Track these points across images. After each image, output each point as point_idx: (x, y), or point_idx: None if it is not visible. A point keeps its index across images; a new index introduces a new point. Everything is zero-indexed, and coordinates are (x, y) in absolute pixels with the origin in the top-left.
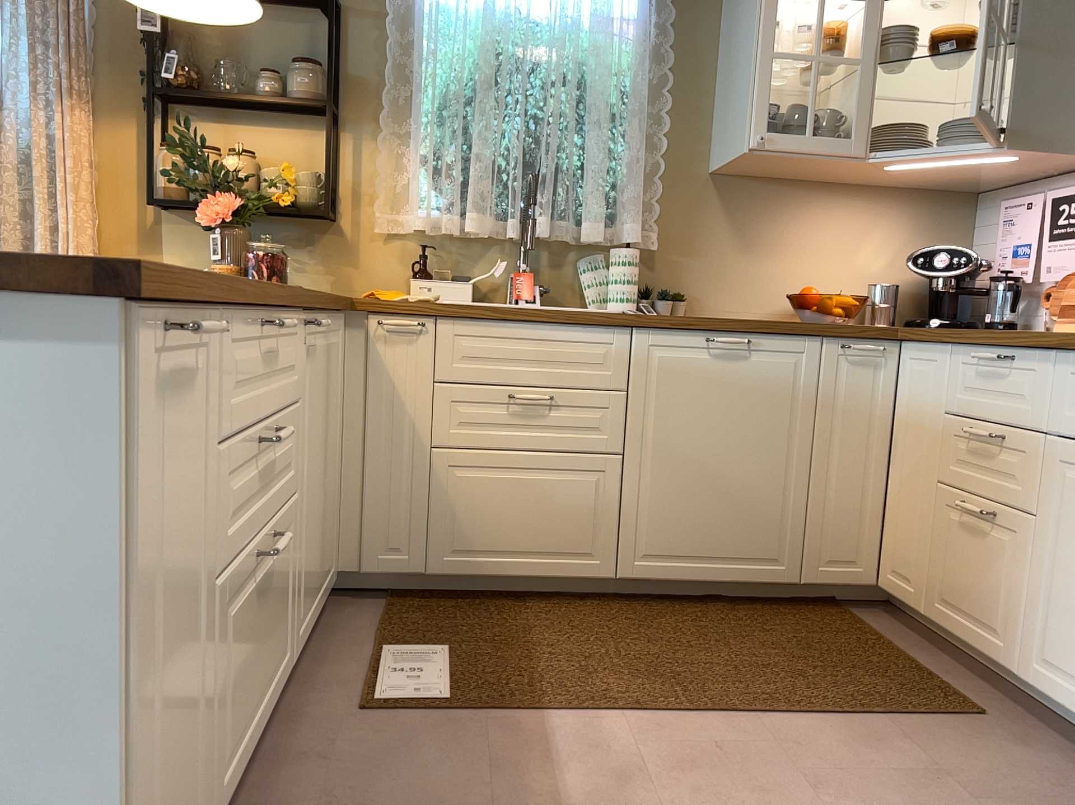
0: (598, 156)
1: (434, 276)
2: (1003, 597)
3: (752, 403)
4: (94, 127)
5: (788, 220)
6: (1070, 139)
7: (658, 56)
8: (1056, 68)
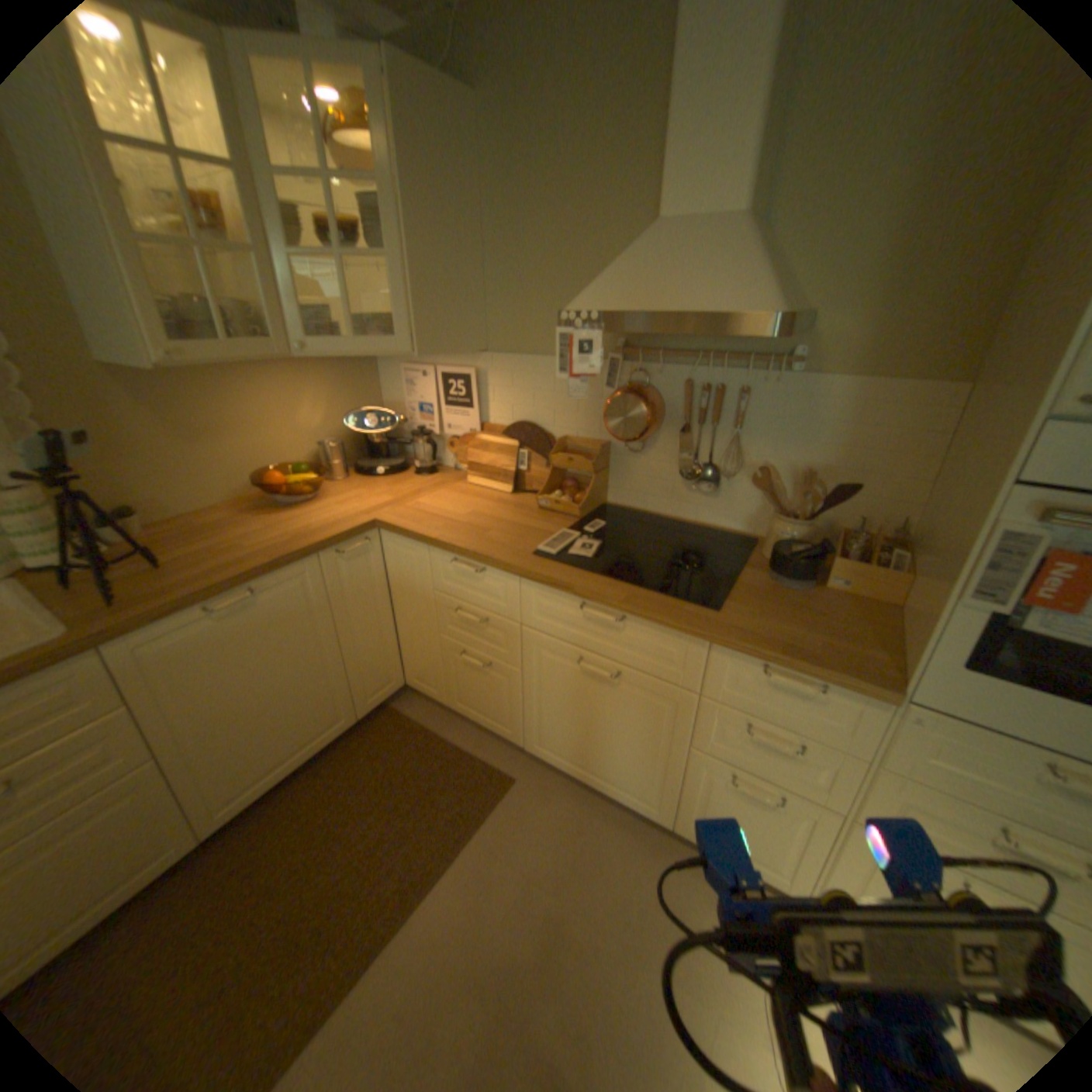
0: None
1: None
2: (504, 707)
3: (272, 637)
4: None
5: (217, 400)
6: (453, 341)
7: None
8: (434, 280)
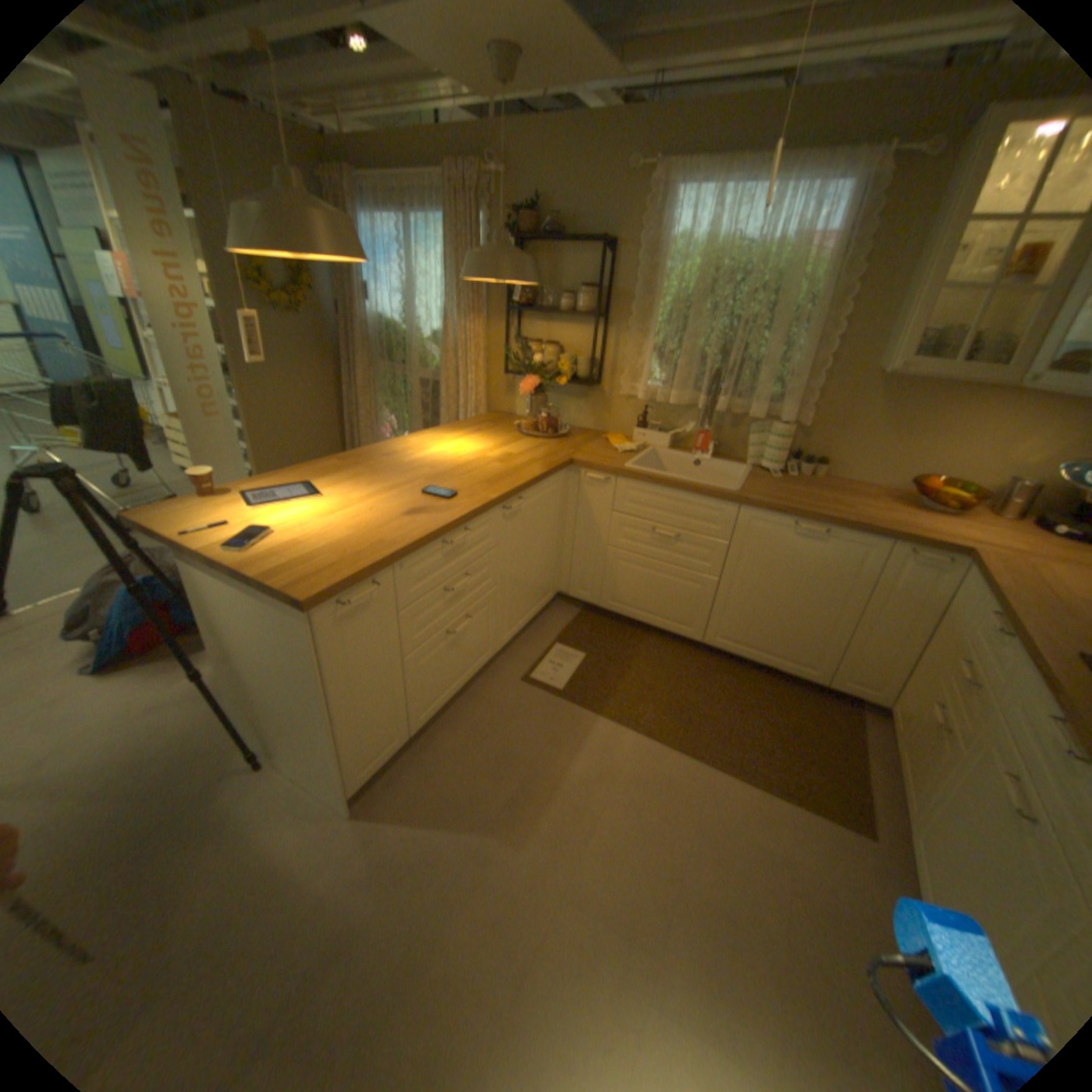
0: (773, 355)
1: (648, 427)
2: (930, 784)
3: (820, 572)
4: (483, 326)
5: (947, 411)
6: None
7: (852, 265)
8: None
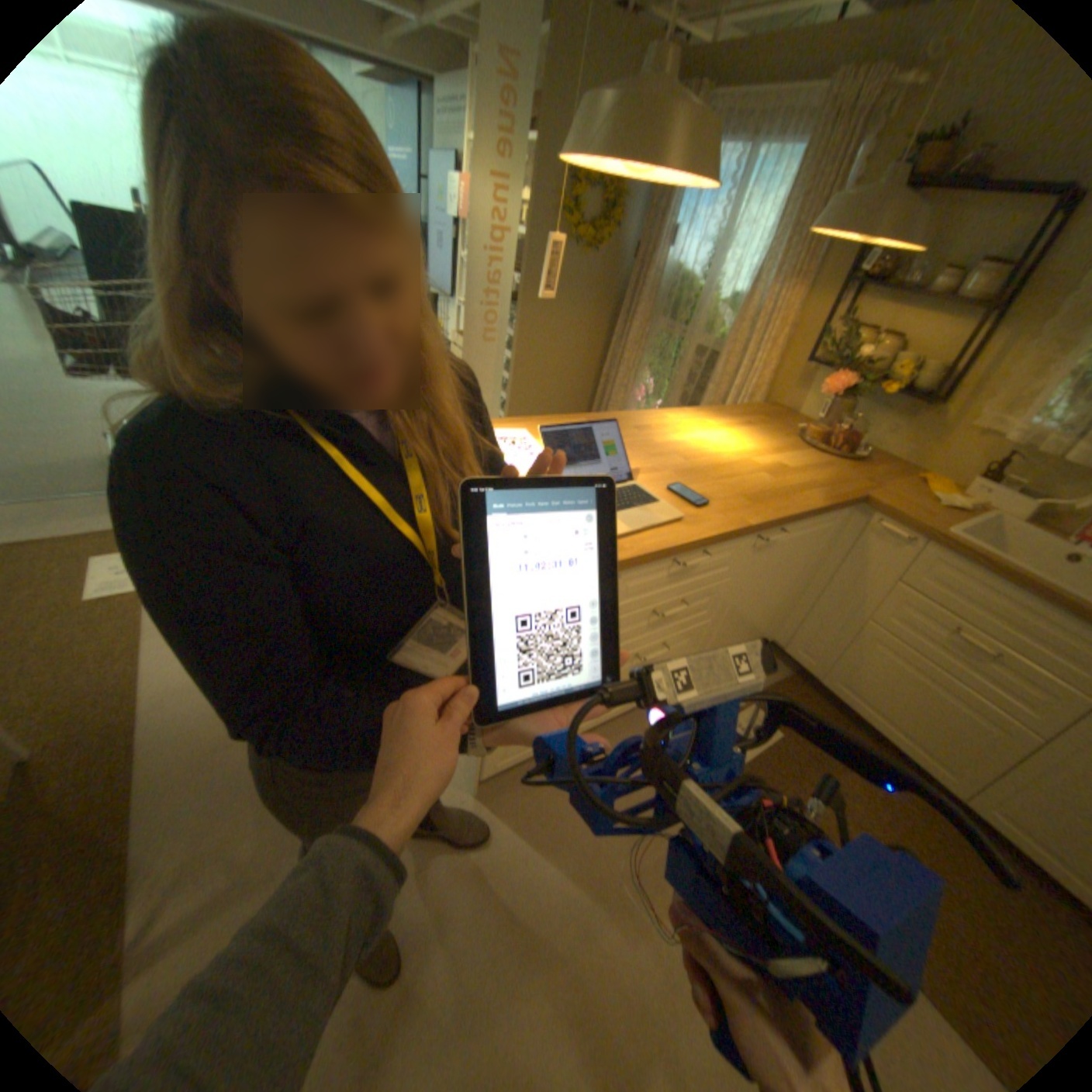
0: None
1: (1006, 482)
2: None
3: None
4: (804, 295)
5: None
6: None
7: None
8: None
